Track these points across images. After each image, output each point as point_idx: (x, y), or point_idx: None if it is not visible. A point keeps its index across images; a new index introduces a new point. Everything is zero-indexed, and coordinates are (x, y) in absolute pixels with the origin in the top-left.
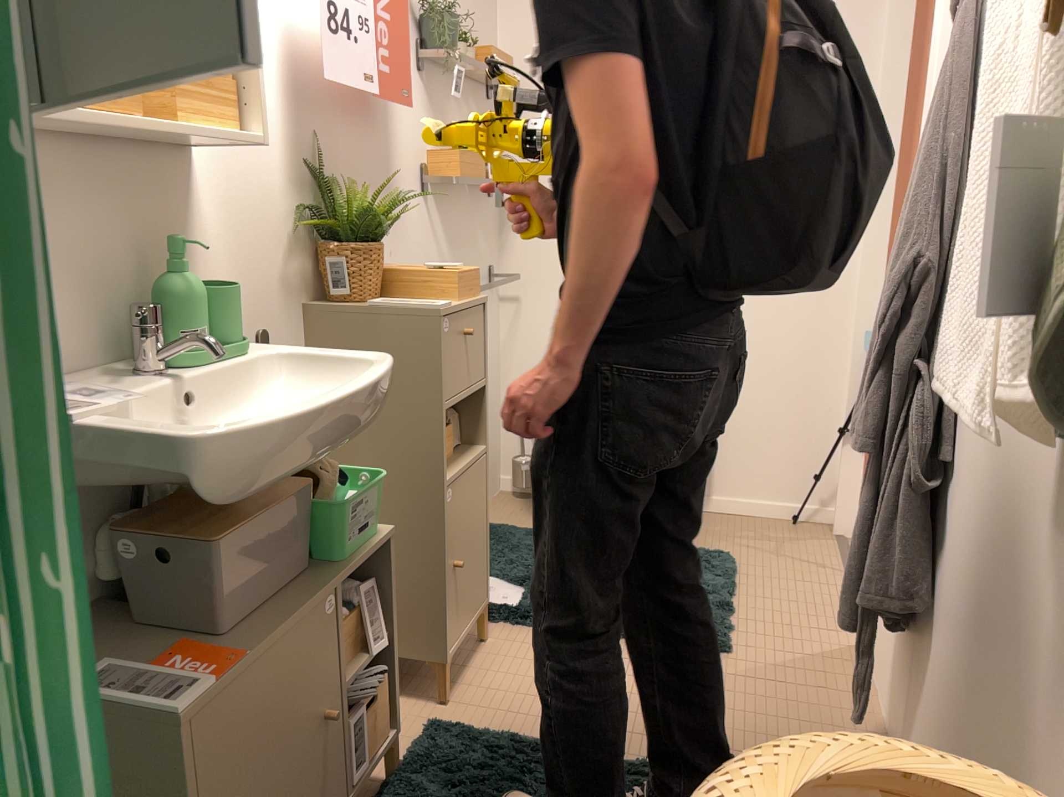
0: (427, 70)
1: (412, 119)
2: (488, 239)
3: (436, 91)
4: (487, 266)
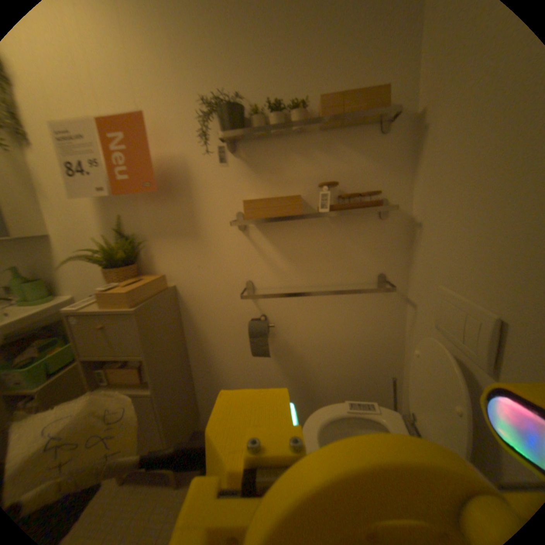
0: (243, 143)
1: (221, 183)
2: (379, 250)
3: (261, 154)
4: (372, 273)
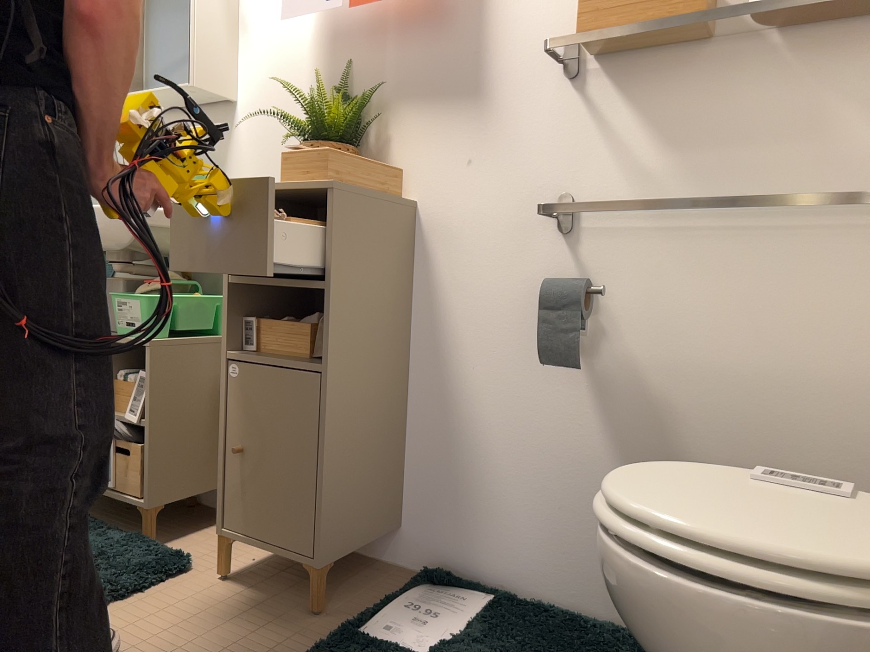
0: None
1: None
2: None
3: None
4: None
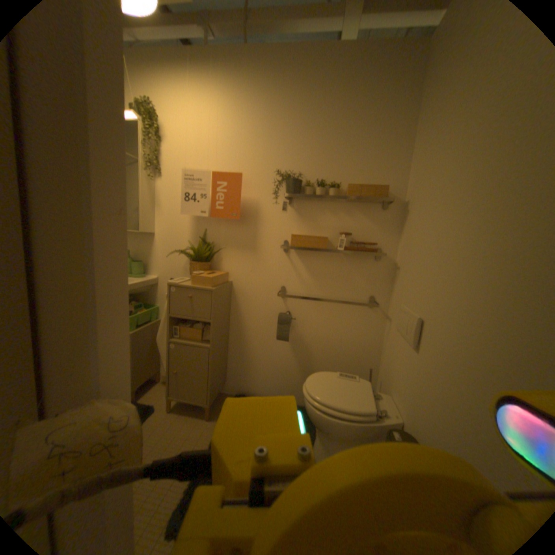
0: (297, 200)
1: (278, 221)
2: (372, 280)
3: (307, 207)
4: (366, 294)
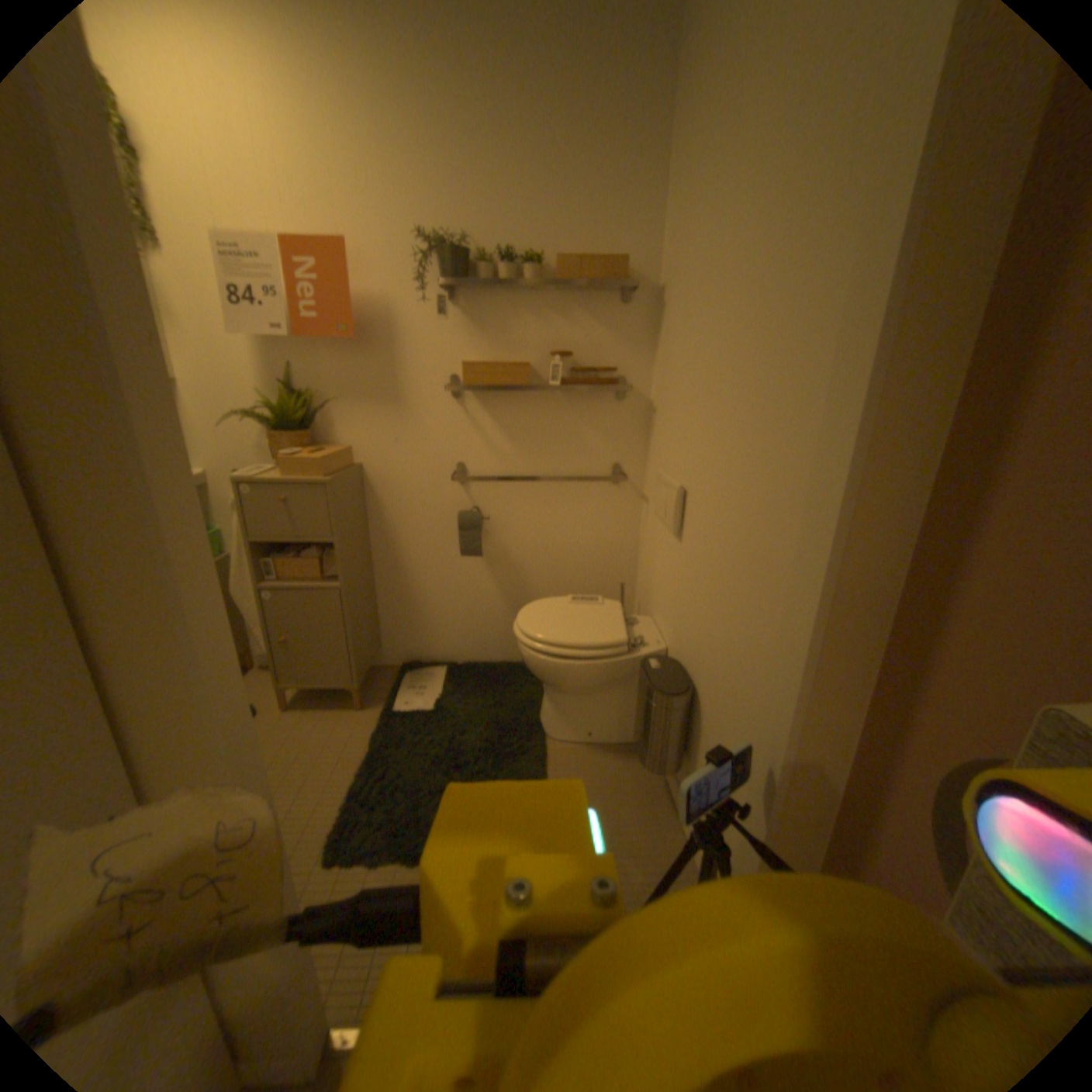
0: (466, 290)
1: (434, 335)
2: (615, 435)
3: (487, 305)
4: (607, 460)
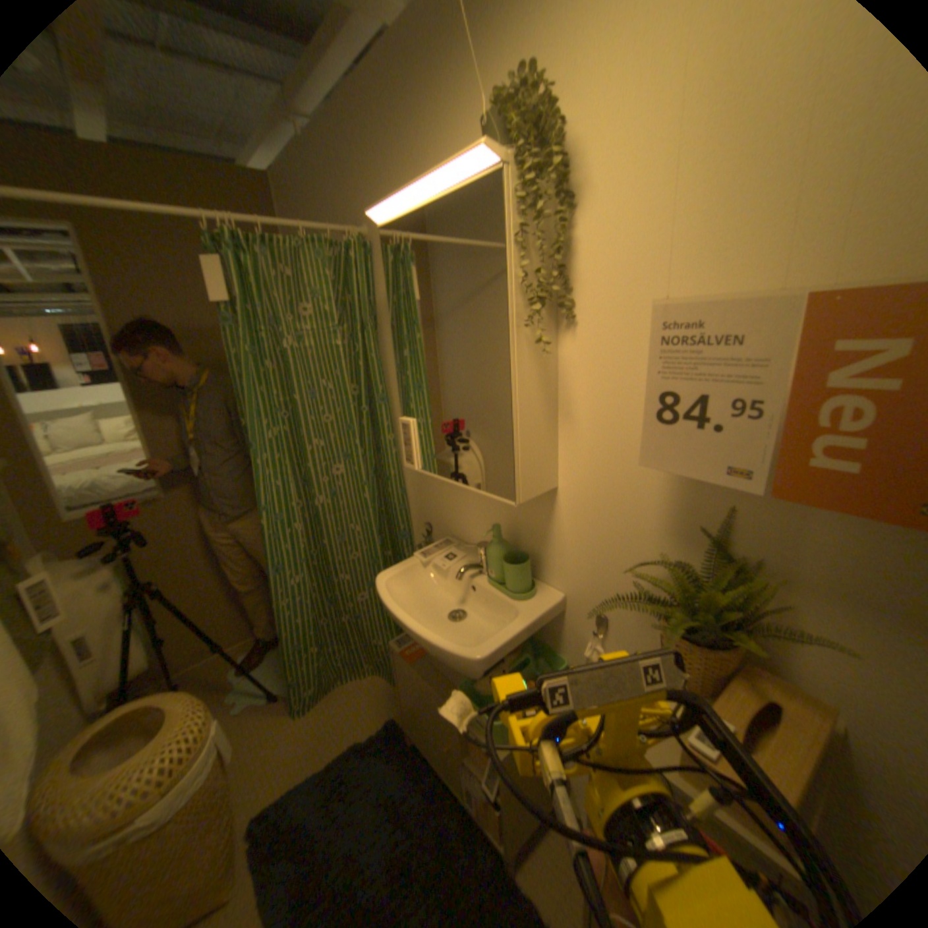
0: None
1: None
2: None
3: None
4: None
